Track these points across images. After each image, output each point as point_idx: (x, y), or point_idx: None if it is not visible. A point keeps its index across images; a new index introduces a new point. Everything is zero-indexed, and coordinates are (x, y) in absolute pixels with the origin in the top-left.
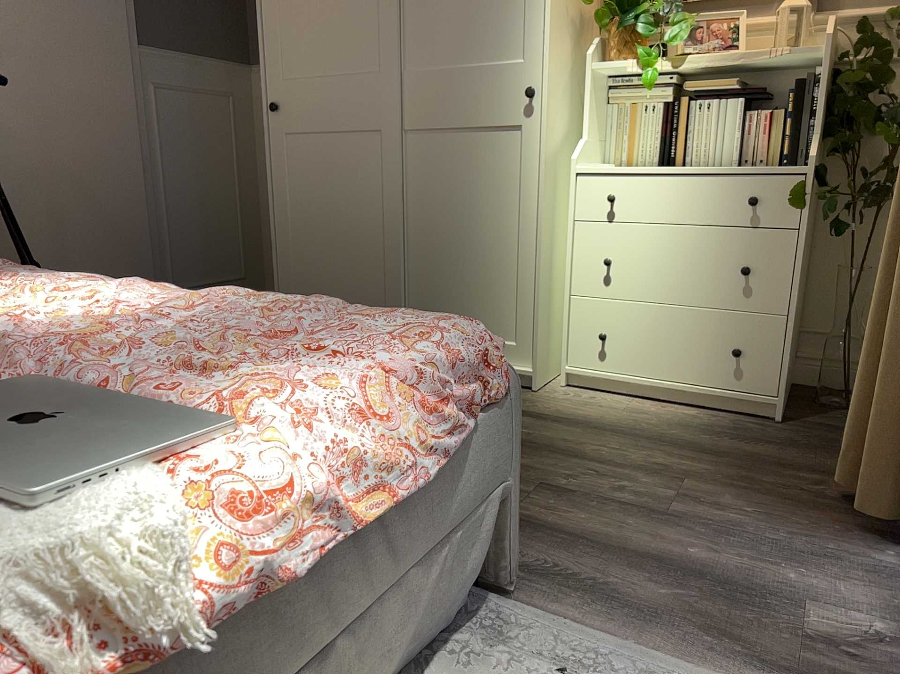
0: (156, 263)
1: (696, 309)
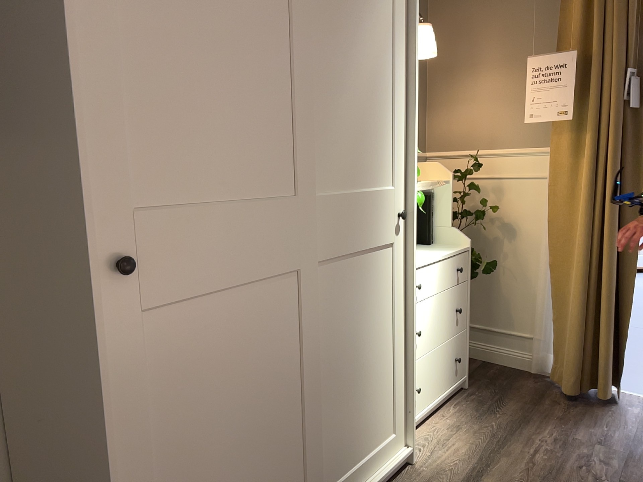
0: None
1: (445, 343)
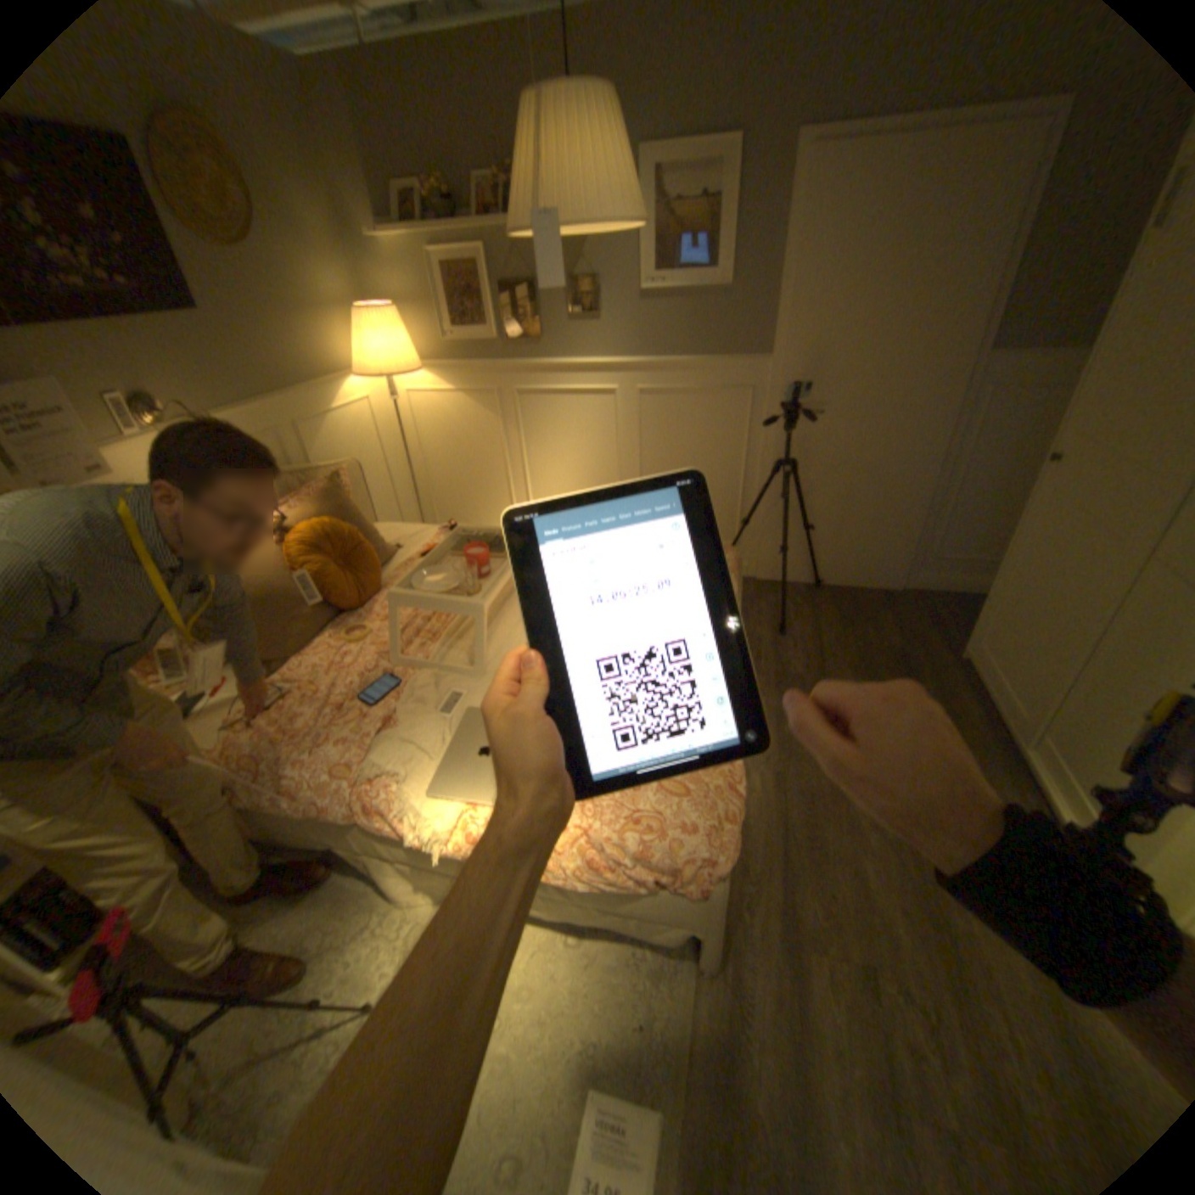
0: (923, 536)
1: None
